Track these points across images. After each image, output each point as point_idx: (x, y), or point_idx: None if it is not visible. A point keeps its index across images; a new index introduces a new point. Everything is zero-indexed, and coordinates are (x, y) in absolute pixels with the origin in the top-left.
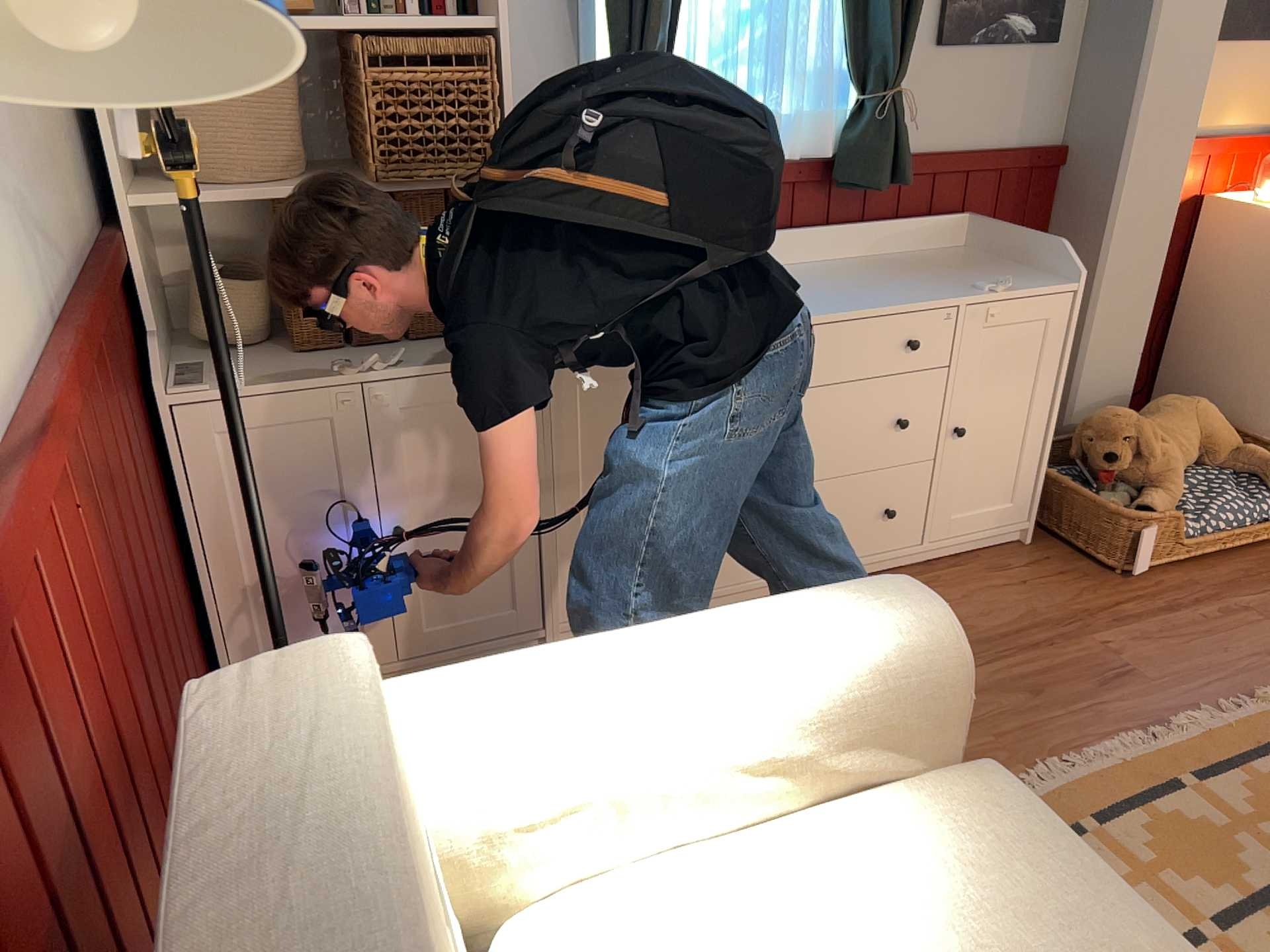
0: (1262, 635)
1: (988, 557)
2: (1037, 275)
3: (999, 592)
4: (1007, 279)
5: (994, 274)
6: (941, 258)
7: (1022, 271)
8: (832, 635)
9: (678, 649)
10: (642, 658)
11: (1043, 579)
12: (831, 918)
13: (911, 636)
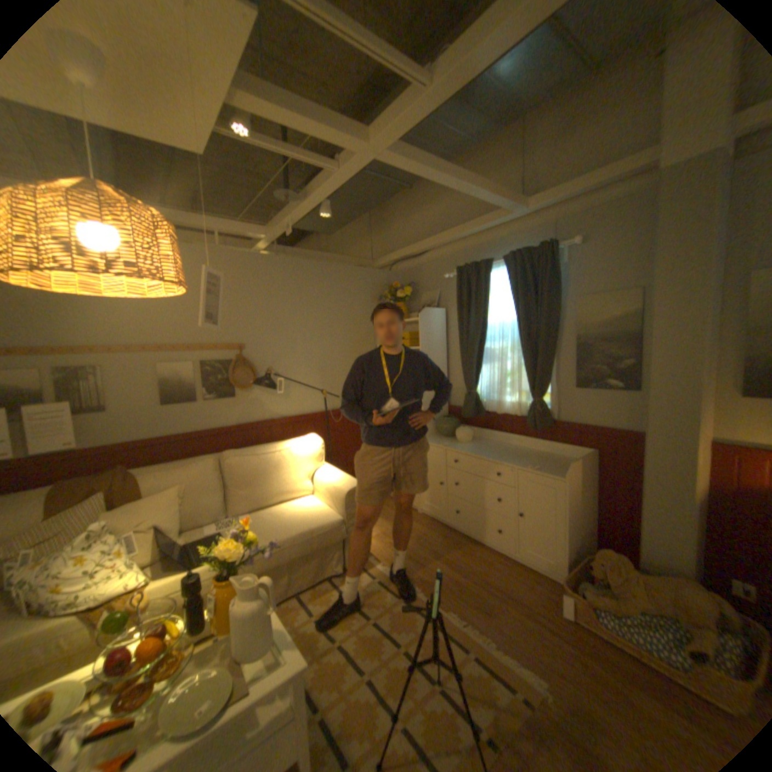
0: (563, 668)
1: (543, 580)
2: (566, 473)
3: (518, 583)
4: (551, 470)
5: (554, 468)
6: (566, 461)
7: (569, 471)
8: (341, 482)
9: (333, 473)
10: (330, 472)
11: (540, 595)
12: (304, 508)
13: (344, 488)
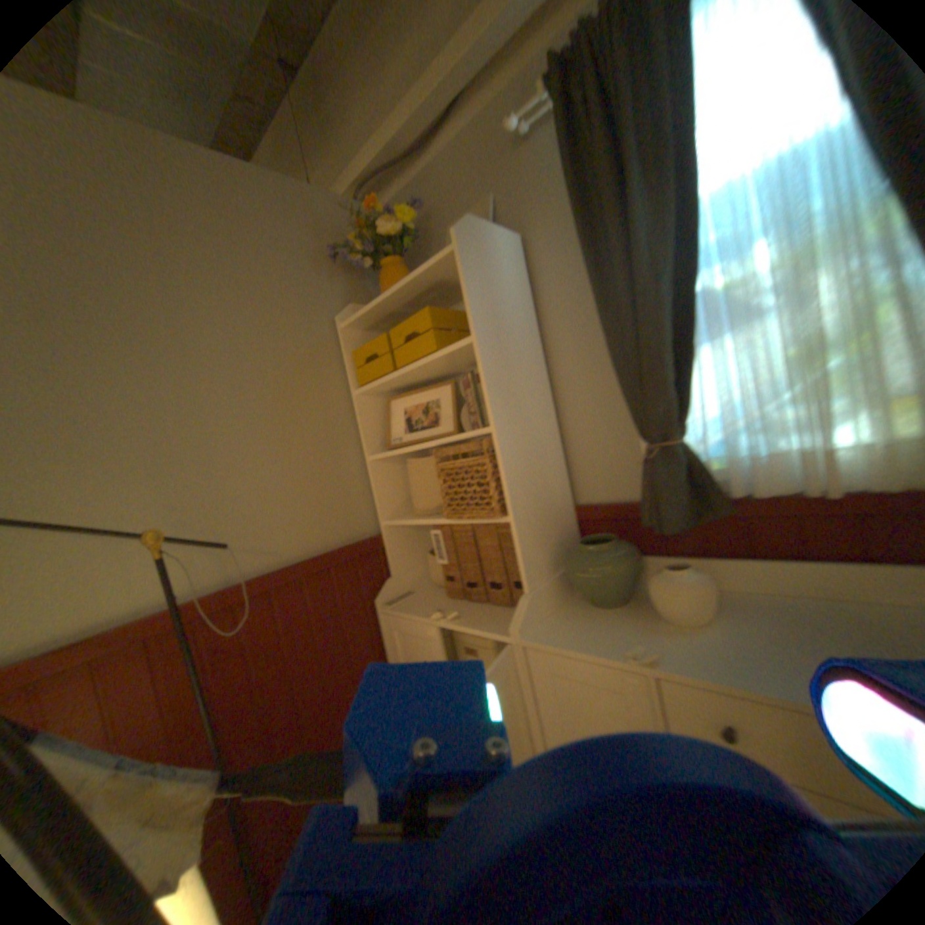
0: None
1: None
2: None
3: None
4: None
5: None
6: None
7: None
8: None
9: None
10: None
11: None
12: None
13: None
